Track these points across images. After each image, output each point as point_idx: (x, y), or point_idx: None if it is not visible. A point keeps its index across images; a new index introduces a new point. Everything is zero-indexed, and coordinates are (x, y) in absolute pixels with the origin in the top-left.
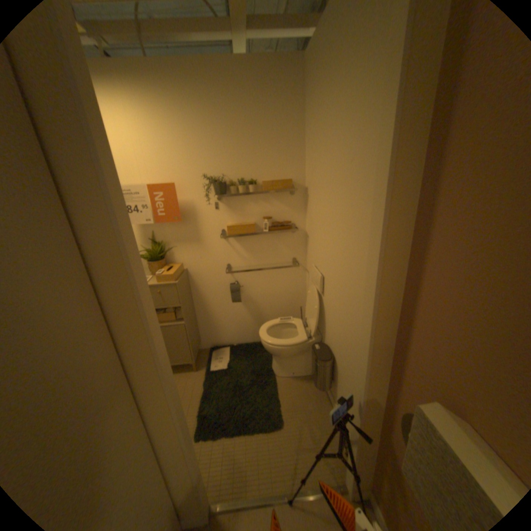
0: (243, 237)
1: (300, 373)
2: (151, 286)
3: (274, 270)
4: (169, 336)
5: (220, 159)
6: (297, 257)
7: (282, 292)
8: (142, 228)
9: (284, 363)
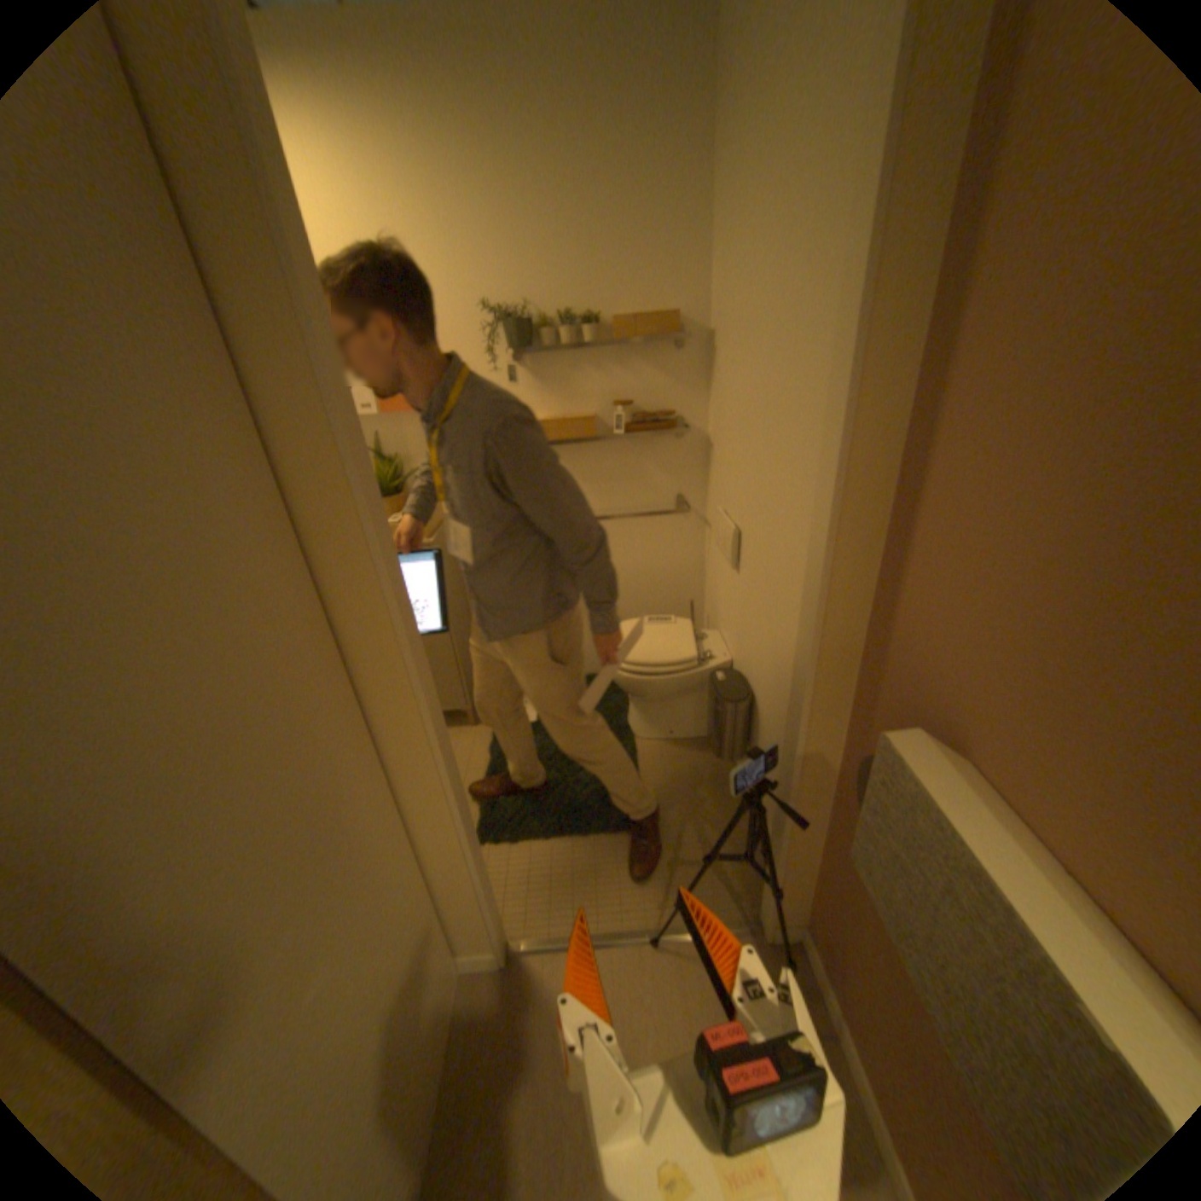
0: (570, 446)
1: (684, 731)
2: None
3: (636, 521)
4: None
5: (519, 262)
6: (688, 493)
7: (653, 569)
8: None
9: (653, 711)
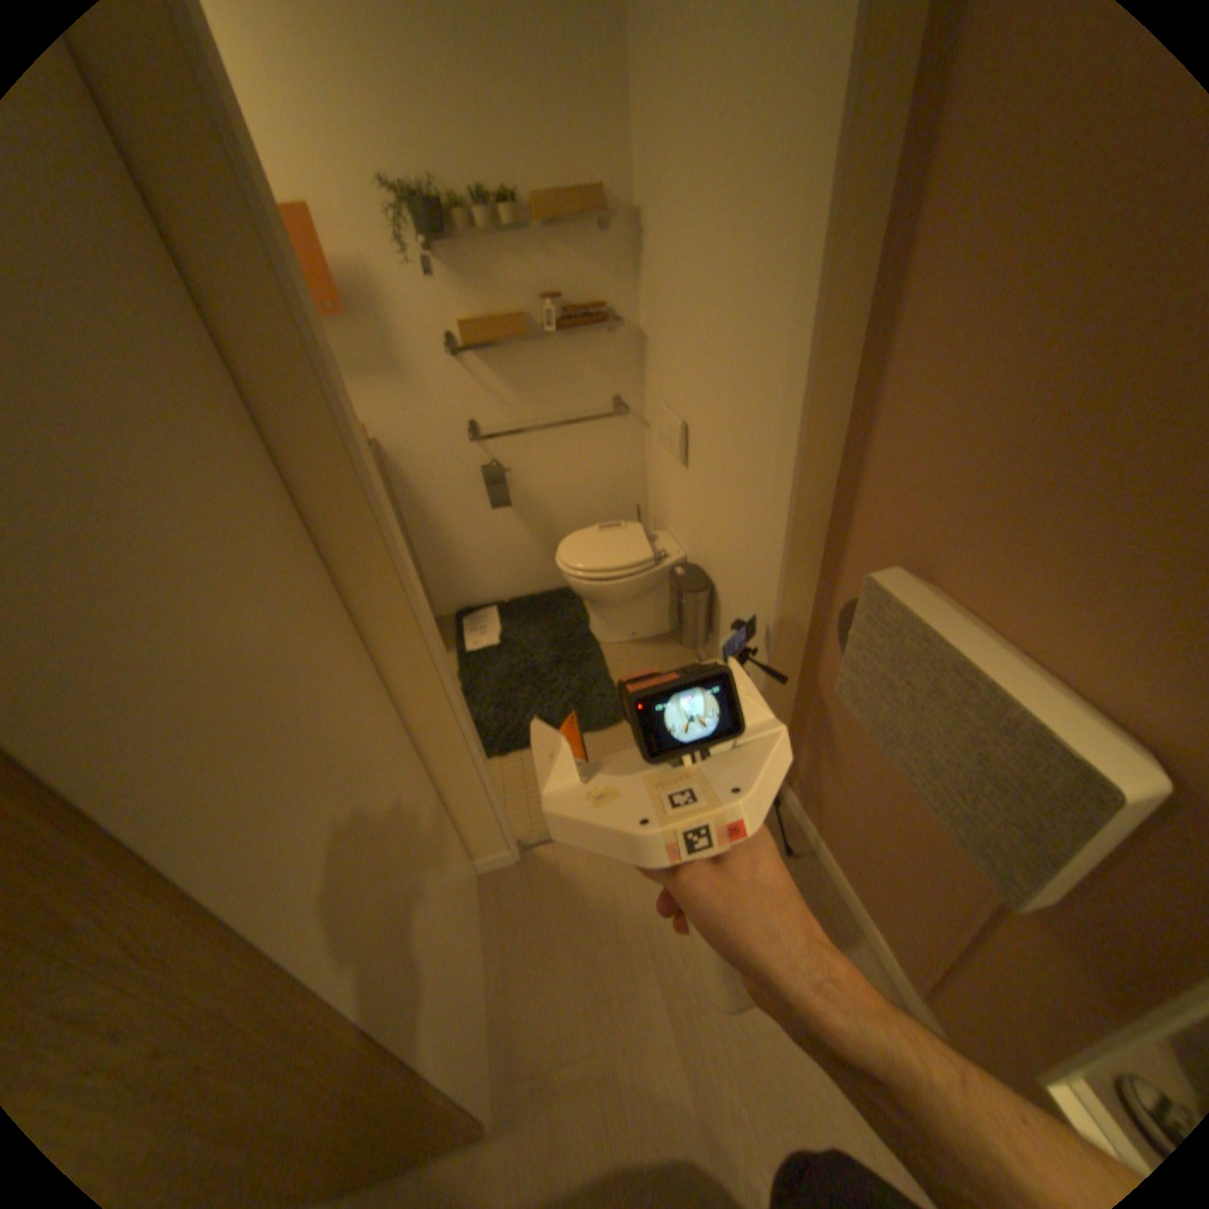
0: (496, 350)
1: (644, 631)
2: None
3: (574, 428)
4: None
5: (413, 126)
6: (623, 394)
7: (595, 477)
8: None
9: (614, 616)
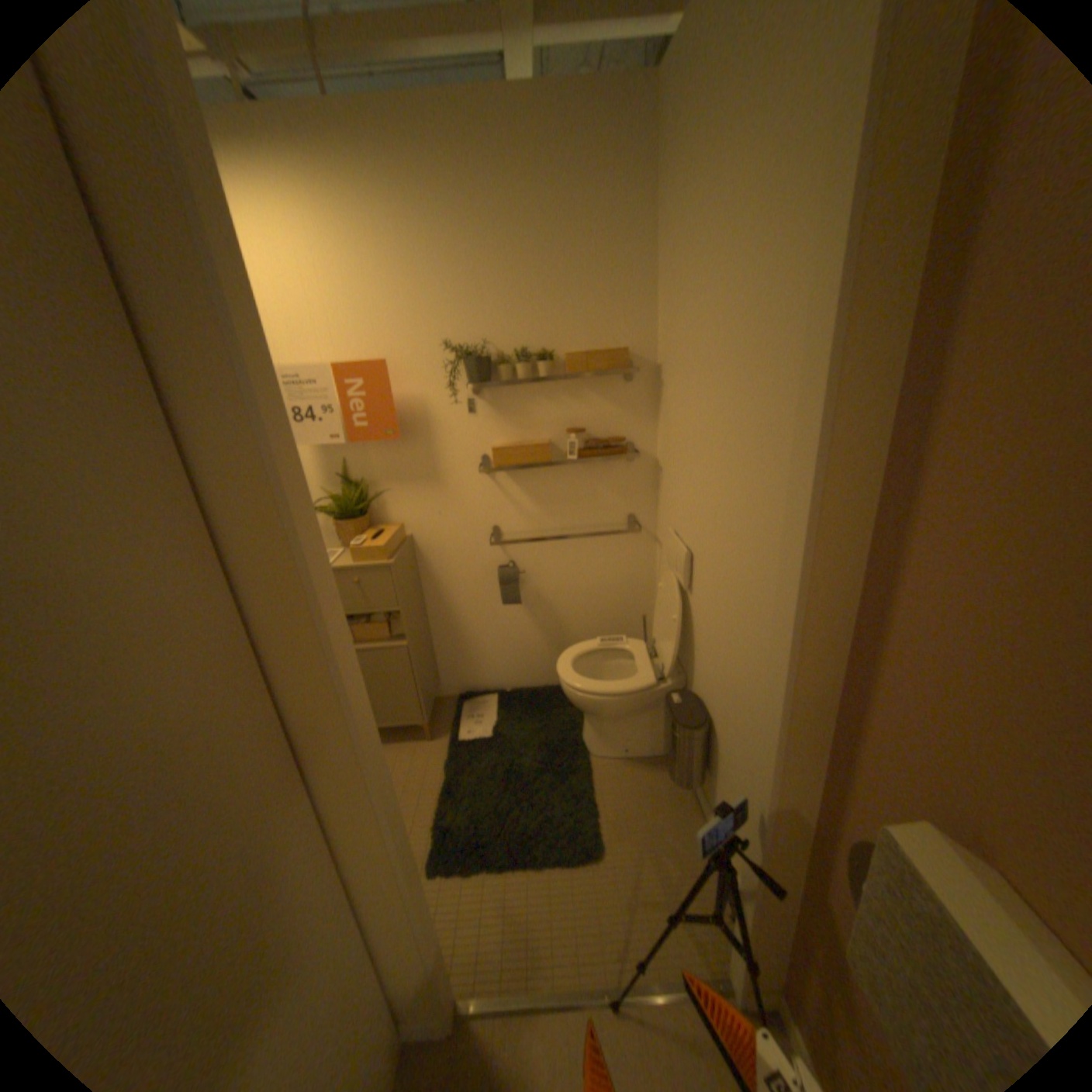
0: (525, 470)
1: (640, 750)
2: (342, 569)
3: (589, 539)
4: (377, 669)
5: (479, 307)
6: (638, 513)
7: (606, 584)
8: (323, 452)
9: (608, 730)
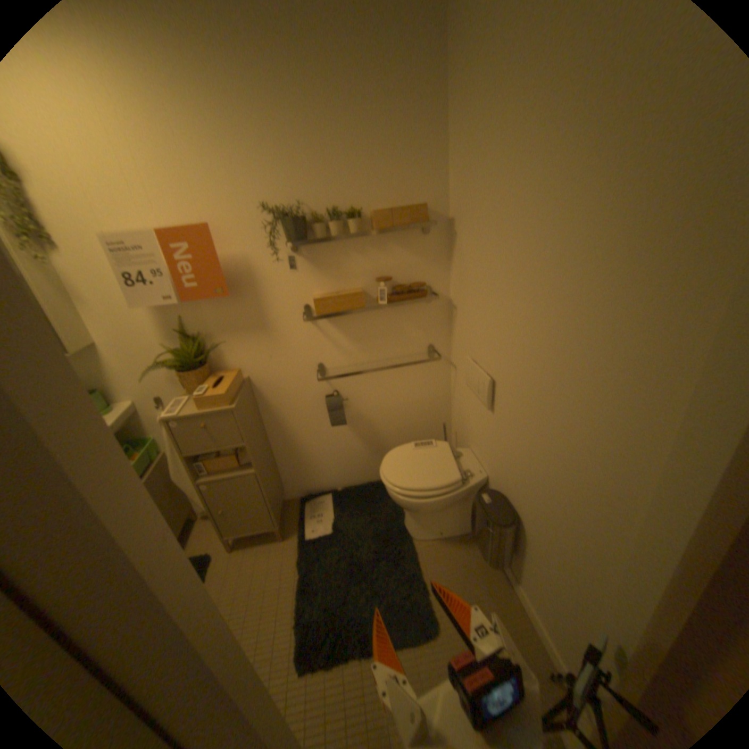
0: (342, 314)
1: (451, 531)
2: (187, 415)
3: (397, 366)
4: (229, 493)
5: (290, 168)
6: (436, 342)
7: (412, 400)
8: (157, 310)
9: (426, 519)
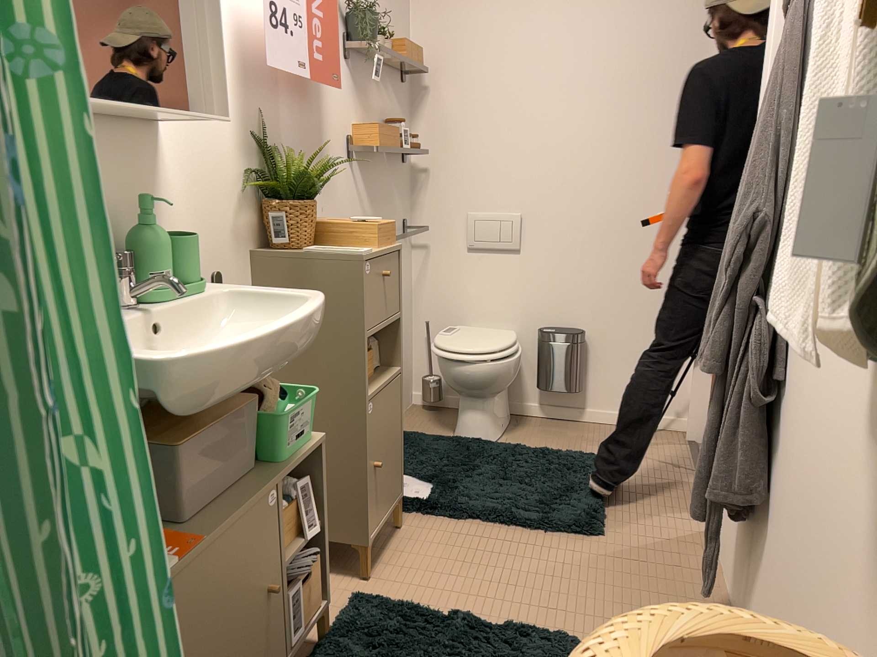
0: (368, 164)
1: (506, 420)
2: (380, 253)
3: None
4: (386, 416)
5: None
6: (407, 219)
7: None
8: (247, 95)
9: (496, 408)
